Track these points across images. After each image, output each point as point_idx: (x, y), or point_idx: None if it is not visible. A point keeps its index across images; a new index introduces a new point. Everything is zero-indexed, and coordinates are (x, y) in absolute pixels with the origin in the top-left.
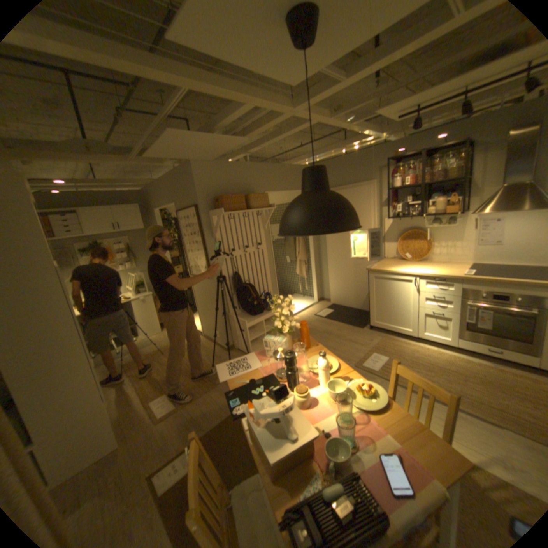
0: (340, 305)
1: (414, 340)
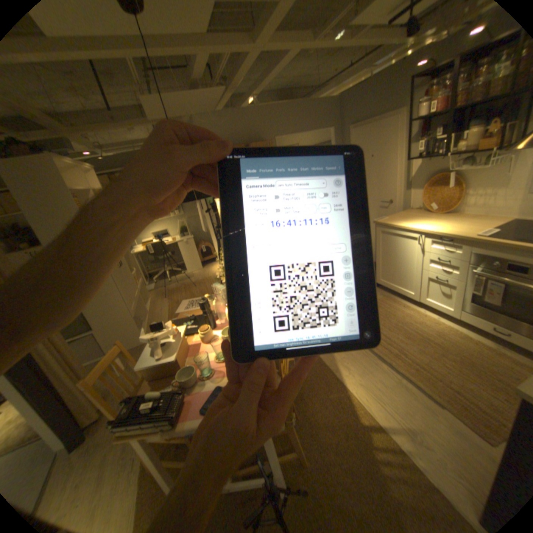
0: None
1: (418, 304)
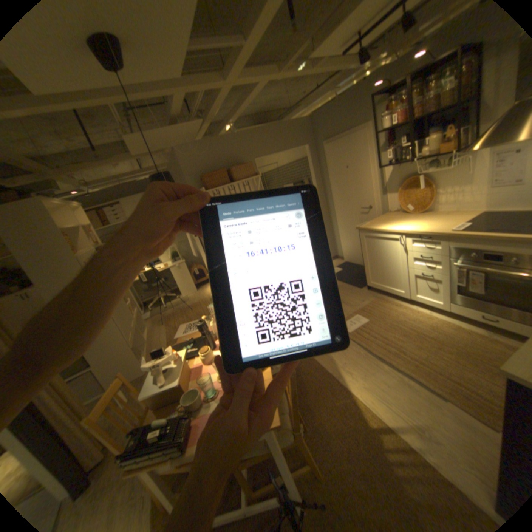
0: (352, 263)
1: (409, 302)
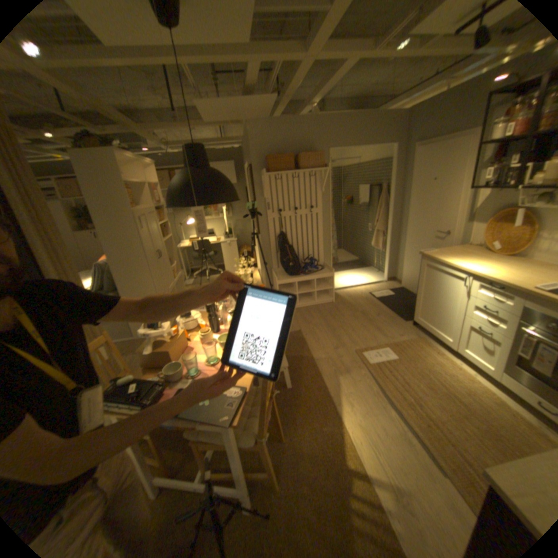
0: (408, 291)
1: (456, 355)
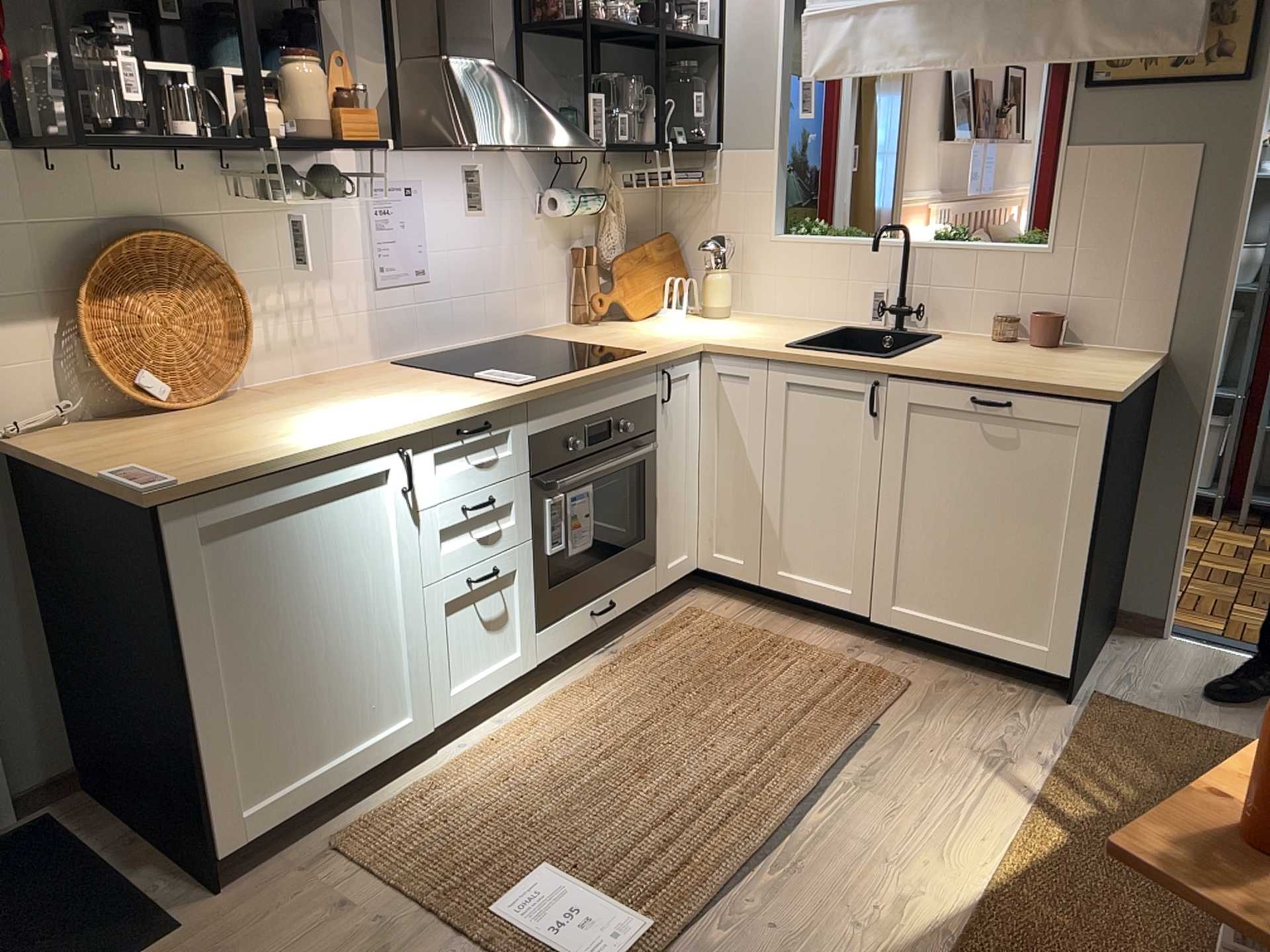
0: None
1: (411, 759)
